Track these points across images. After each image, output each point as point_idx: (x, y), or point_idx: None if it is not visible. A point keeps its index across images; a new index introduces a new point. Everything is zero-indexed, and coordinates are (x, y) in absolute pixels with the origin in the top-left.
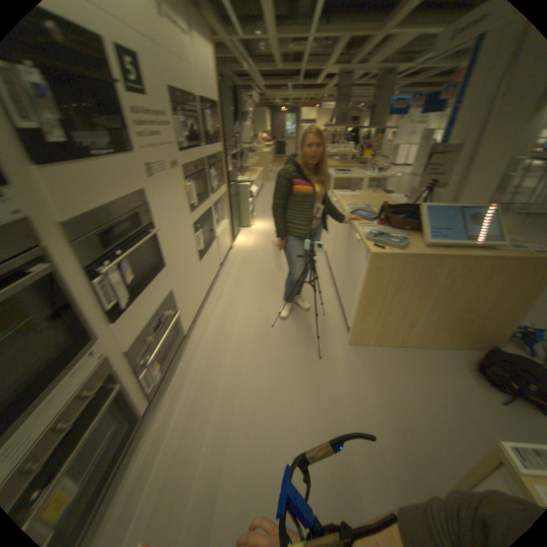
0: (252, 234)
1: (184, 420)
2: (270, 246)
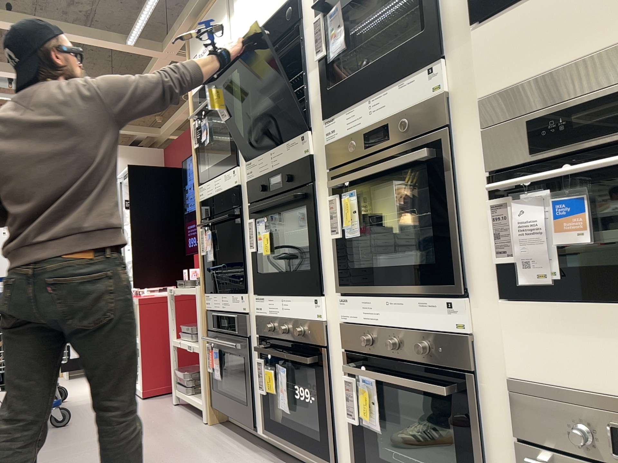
0: None
1: None
2: None
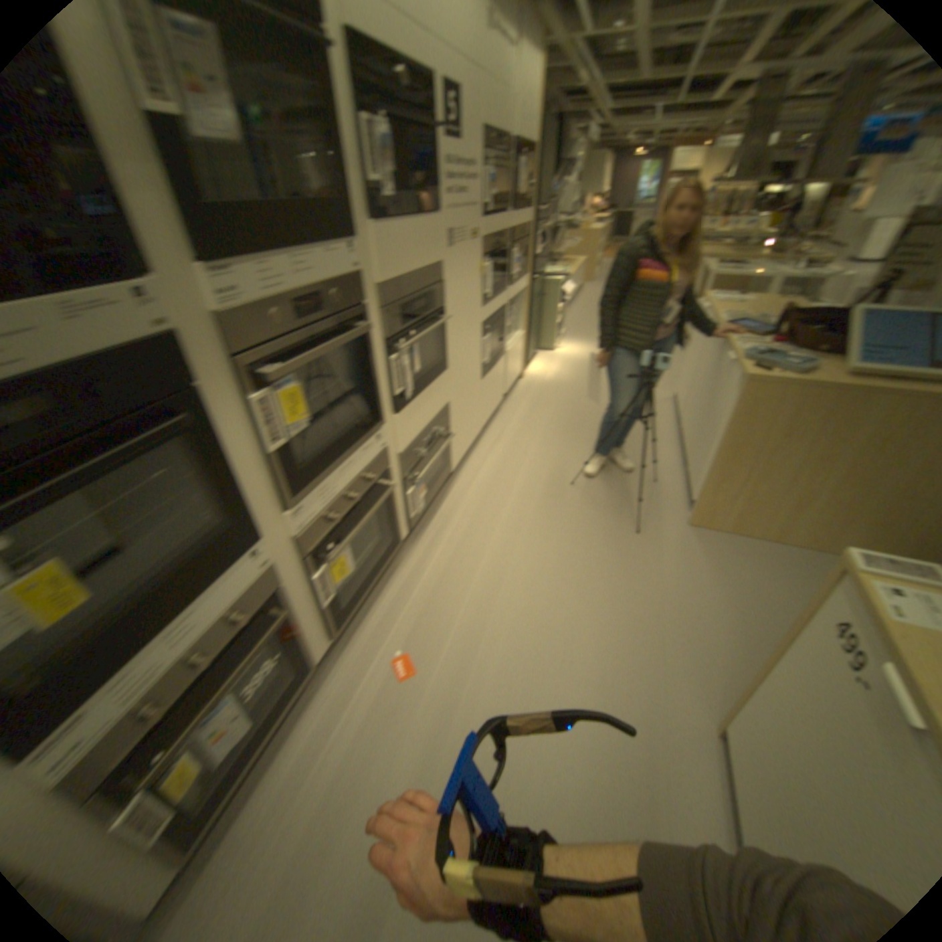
0: (554, 361)
1: (447, 562)
2: (581, 380)
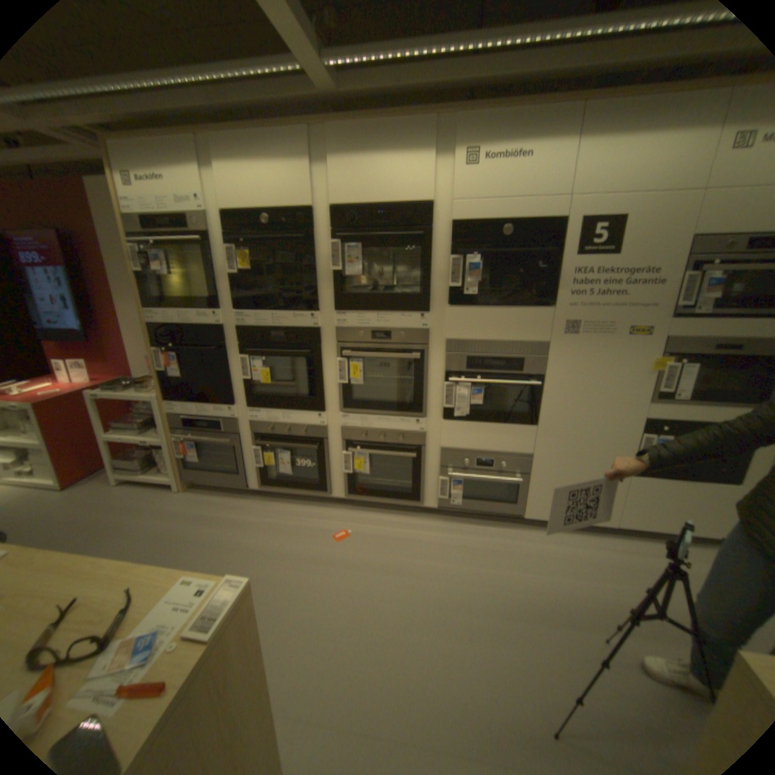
0: None
1: (430, 544)
2: None
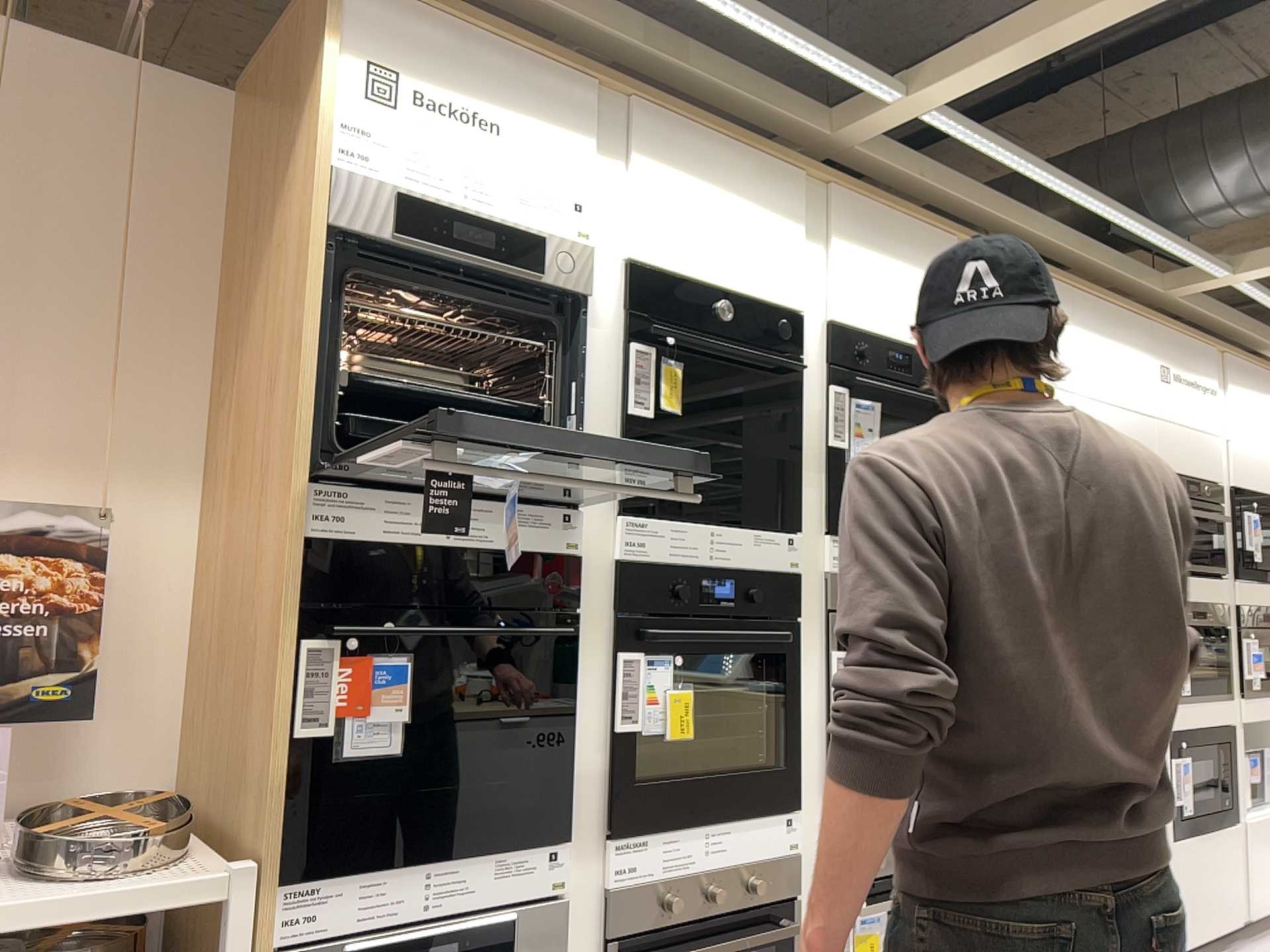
0: None
1: None
2: None
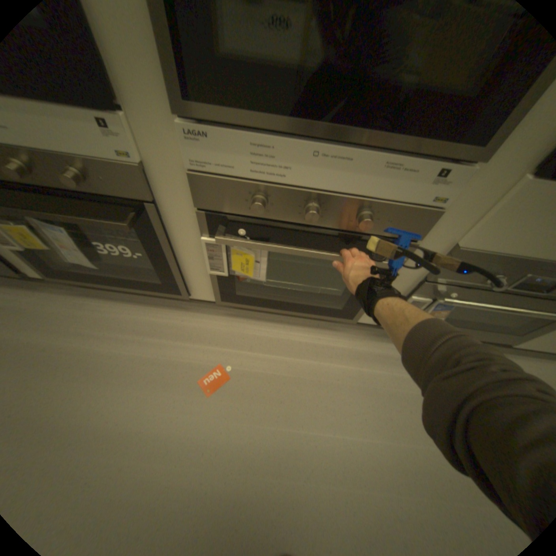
0: None
1: (366, 388)
2: None
